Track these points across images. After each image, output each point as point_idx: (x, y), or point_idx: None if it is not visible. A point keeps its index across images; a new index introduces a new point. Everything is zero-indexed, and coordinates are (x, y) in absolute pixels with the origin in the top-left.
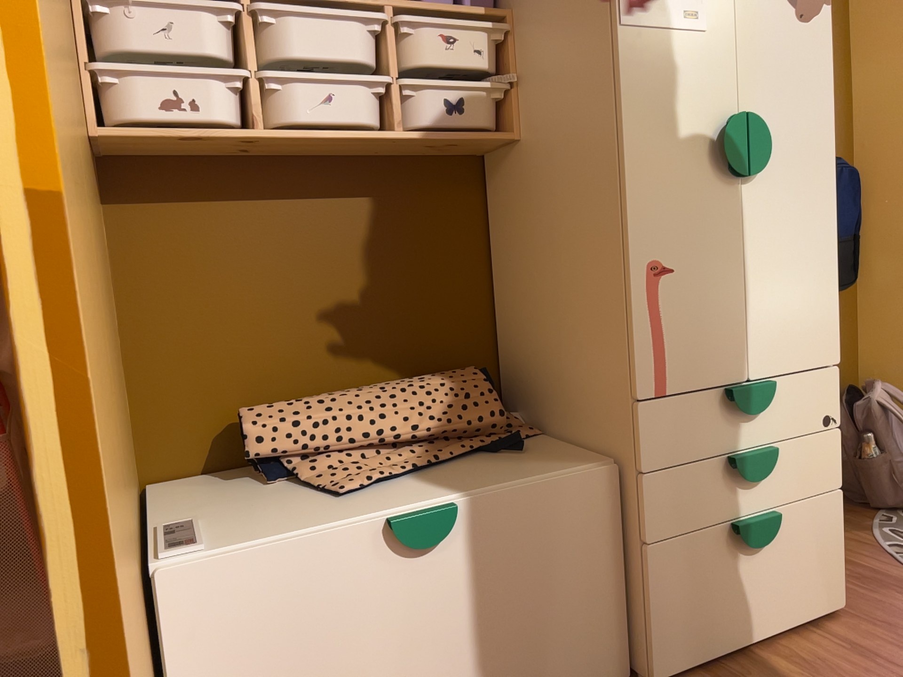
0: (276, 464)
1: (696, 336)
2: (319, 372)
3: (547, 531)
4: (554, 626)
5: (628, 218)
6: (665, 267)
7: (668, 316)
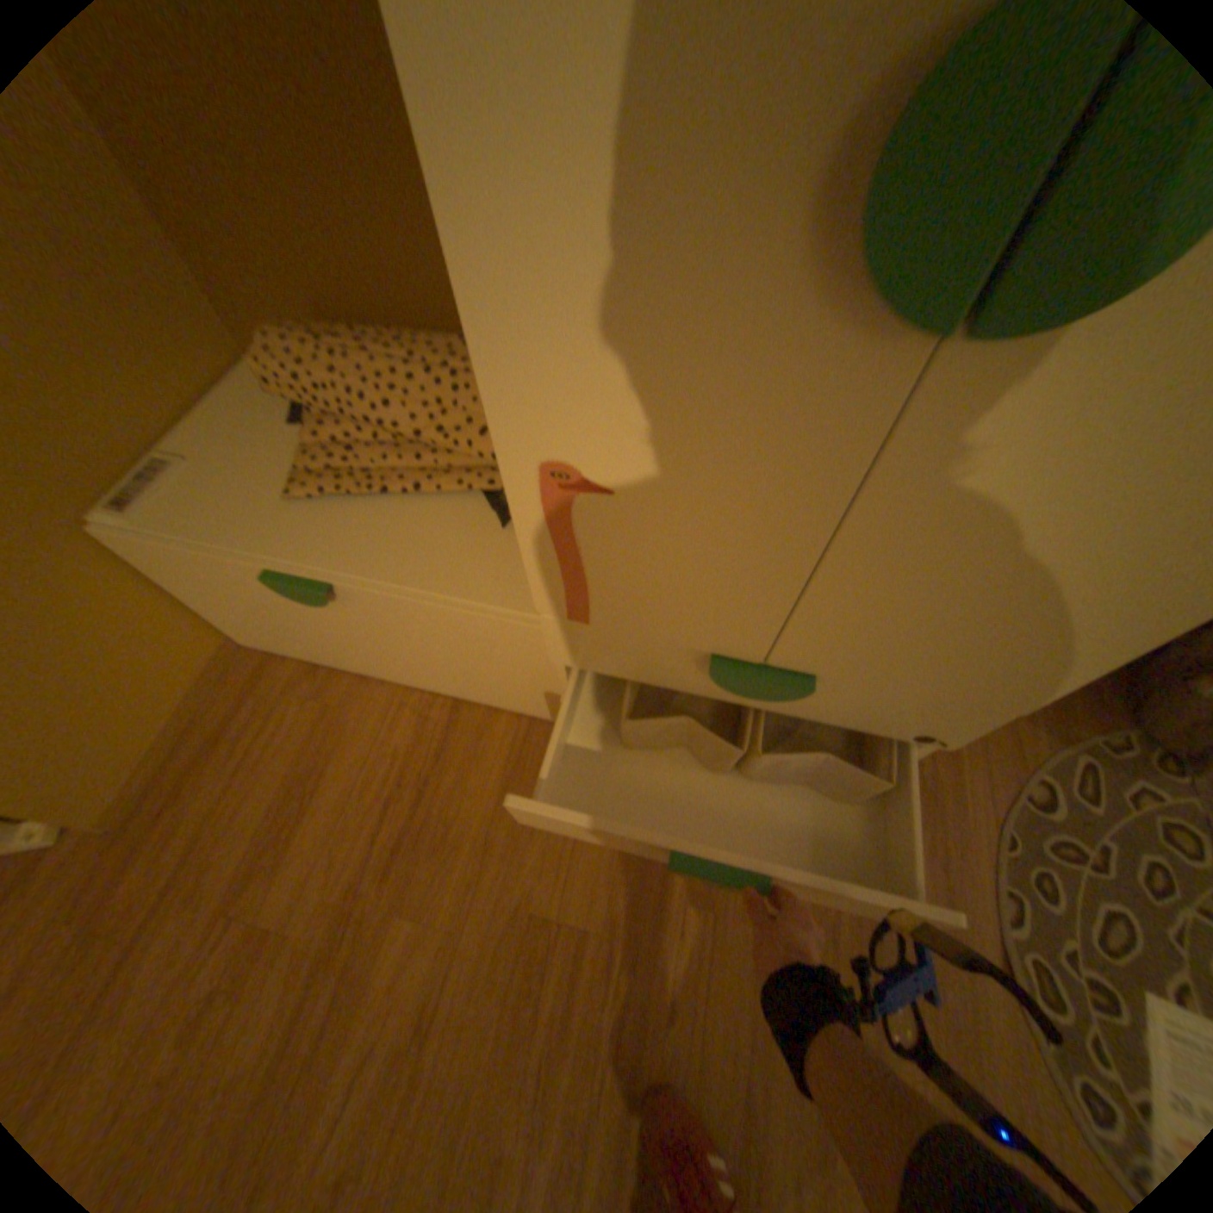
0: (297, 407)
1: (655, 588)
2: (377, 289)
3: (454, 634)
4: (479, 678)
5: (482, 352)
6: (585, 477)
7: (591, 547)
